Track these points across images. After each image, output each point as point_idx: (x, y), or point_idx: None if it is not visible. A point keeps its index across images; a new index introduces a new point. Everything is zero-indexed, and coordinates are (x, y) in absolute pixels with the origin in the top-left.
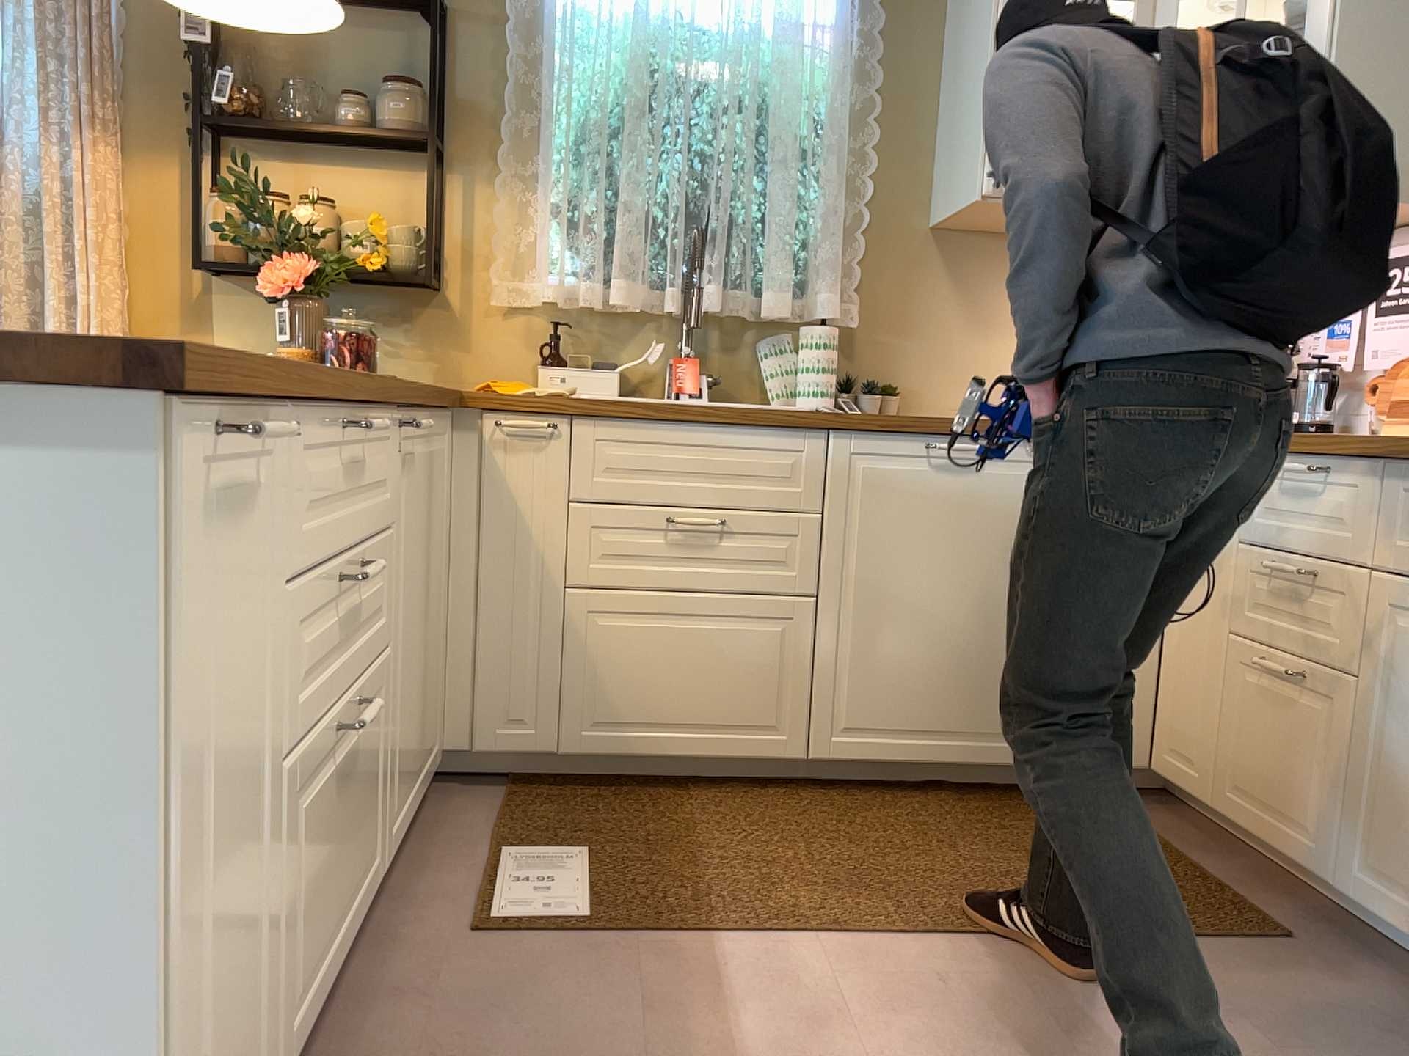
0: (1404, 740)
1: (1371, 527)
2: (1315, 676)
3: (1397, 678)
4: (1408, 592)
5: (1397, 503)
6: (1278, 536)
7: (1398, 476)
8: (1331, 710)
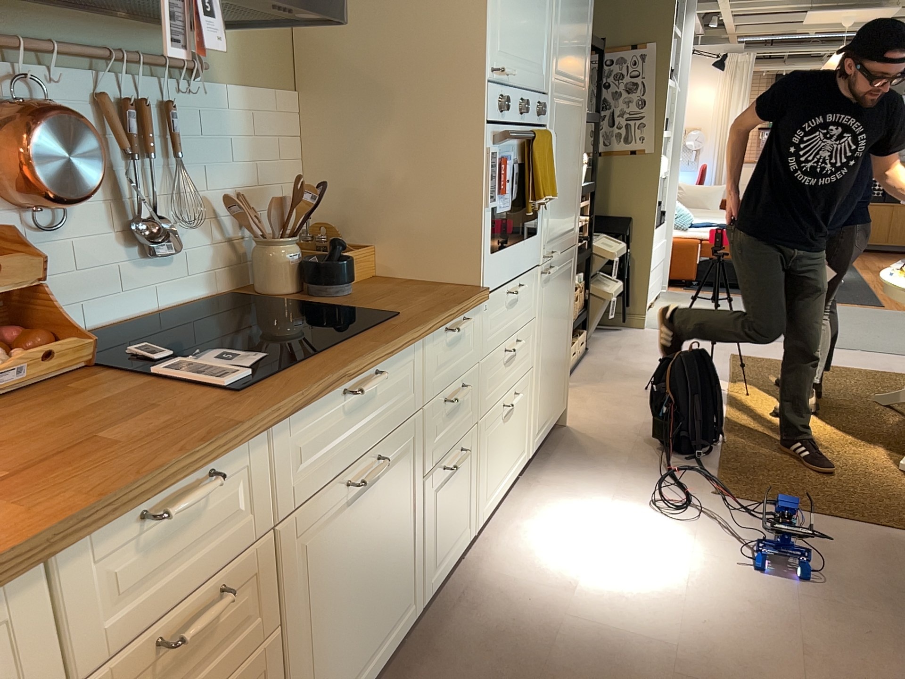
0: (320, 615)
1: (266, 490)
2: (239, 677)
3: (308, 582)
4: (304, 513)
5: (284, 451)
6: (151, 606)
7: (283, 428)
8: (262, 678)
